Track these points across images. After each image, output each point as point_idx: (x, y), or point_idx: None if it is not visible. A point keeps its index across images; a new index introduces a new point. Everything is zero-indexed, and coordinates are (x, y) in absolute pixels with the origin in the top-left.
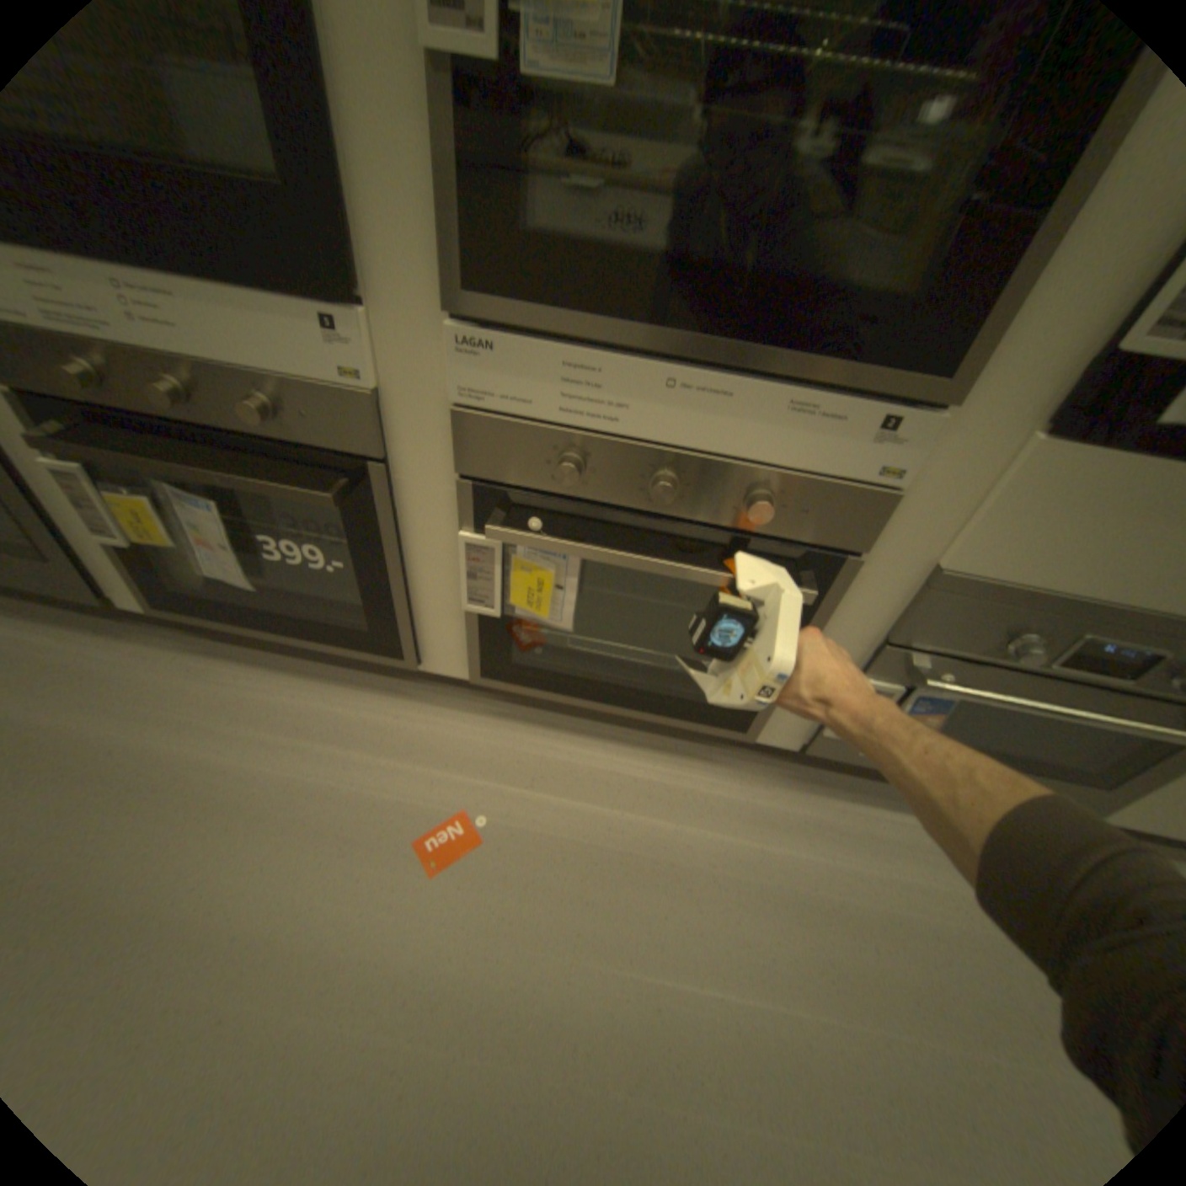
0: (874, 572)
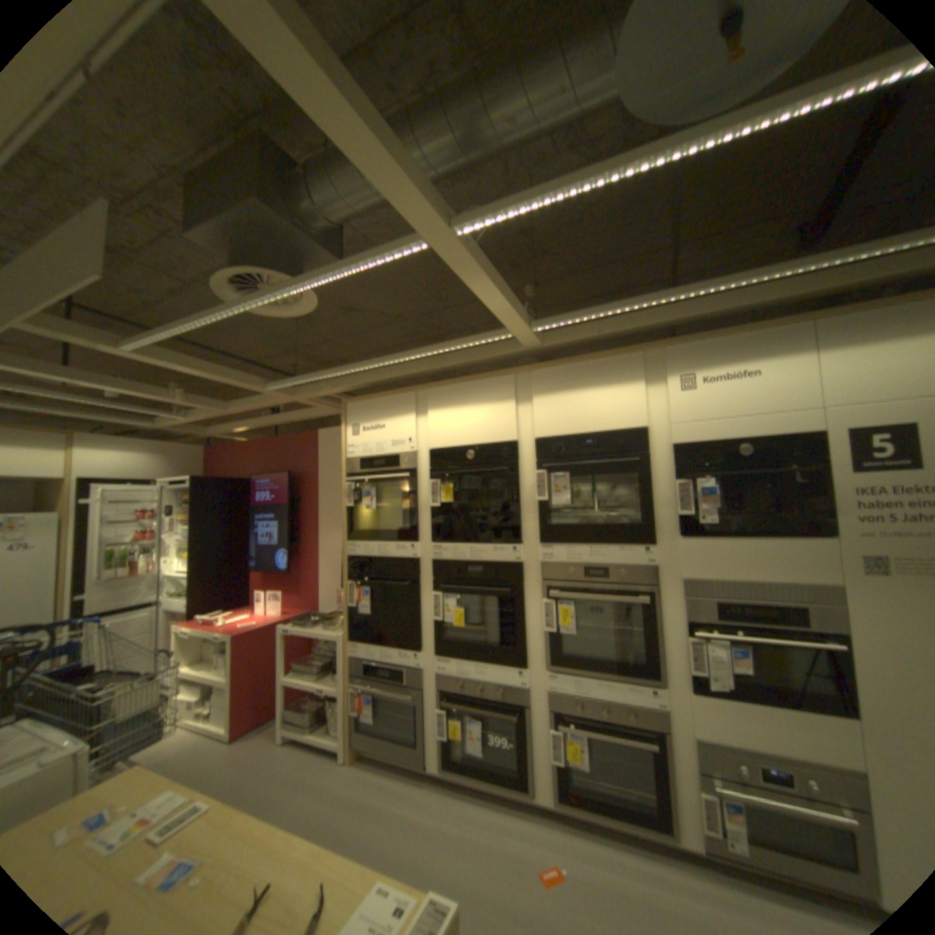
0: (681, 746)
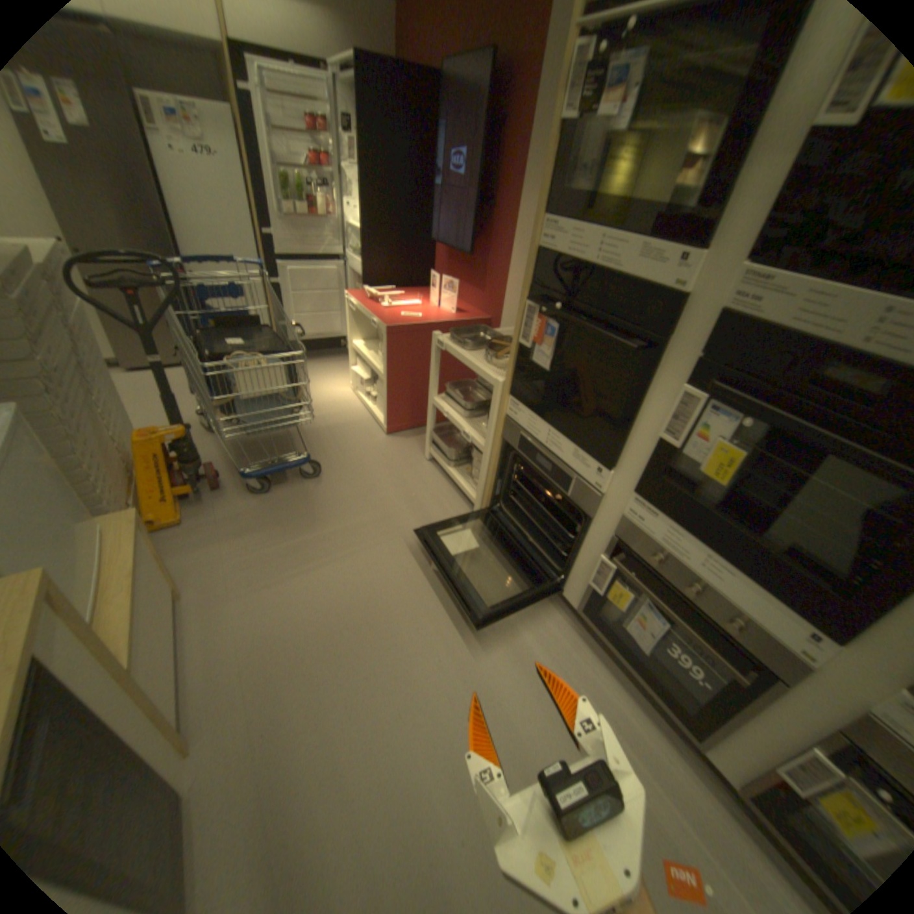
0: None
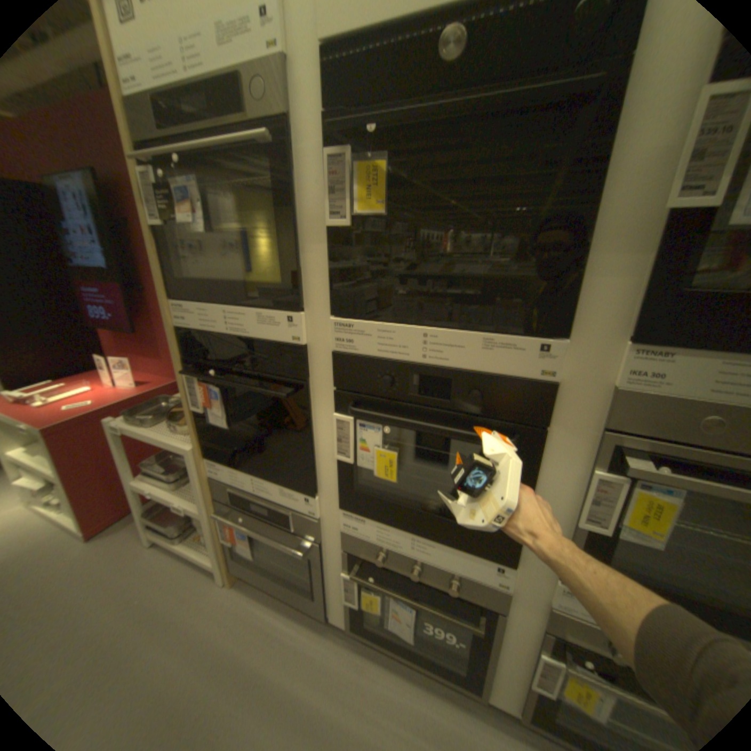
0: None
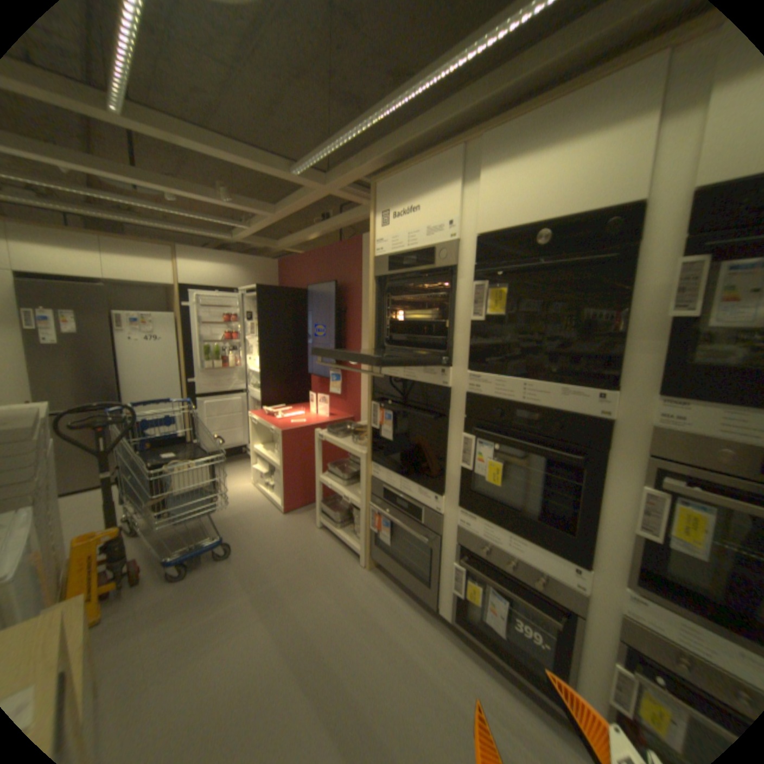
0: None
